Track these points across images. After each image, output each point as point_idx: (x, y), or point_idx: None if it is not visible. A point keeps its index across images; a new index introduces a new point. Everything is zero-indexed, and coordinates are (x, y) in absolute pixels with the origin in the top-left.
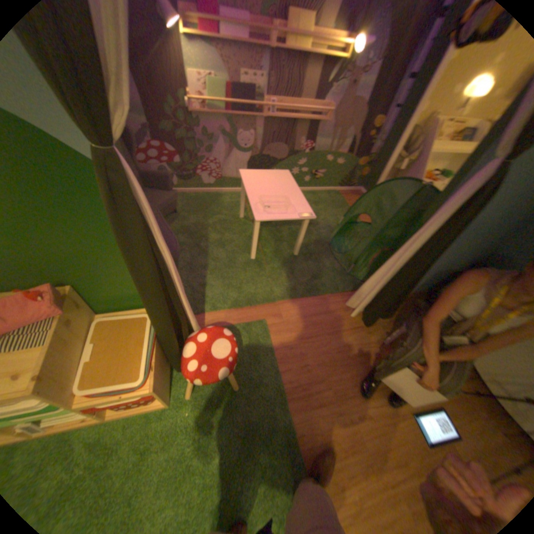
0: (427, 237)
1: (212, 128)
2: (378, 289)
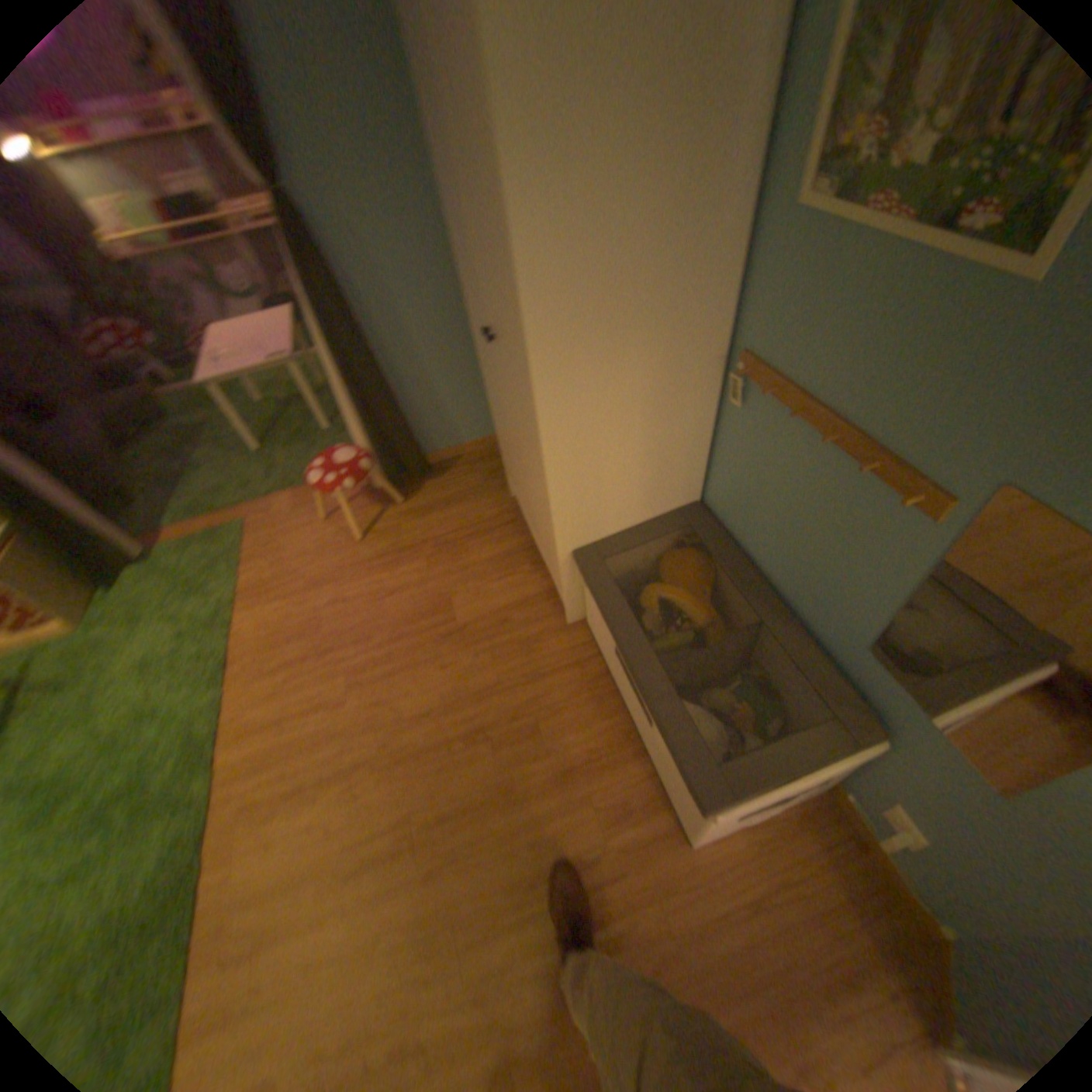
0: (318, 320)
1: (176, 273)
2: (365, 427)
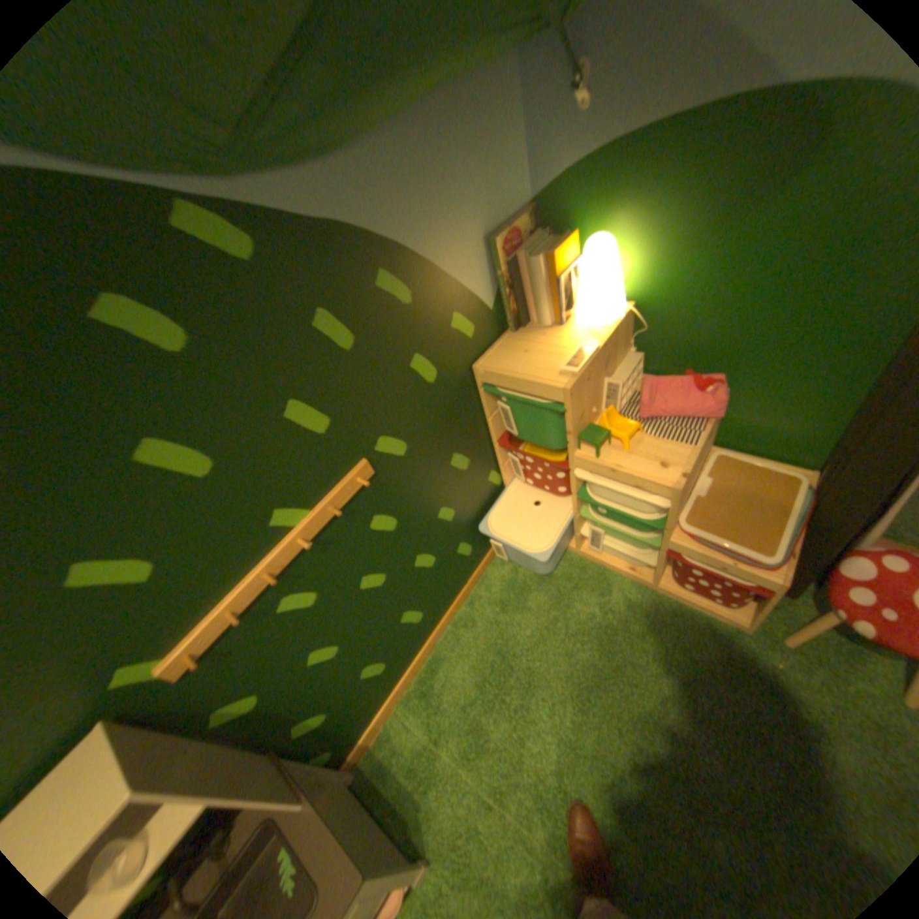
0: None
1: None
2: None
